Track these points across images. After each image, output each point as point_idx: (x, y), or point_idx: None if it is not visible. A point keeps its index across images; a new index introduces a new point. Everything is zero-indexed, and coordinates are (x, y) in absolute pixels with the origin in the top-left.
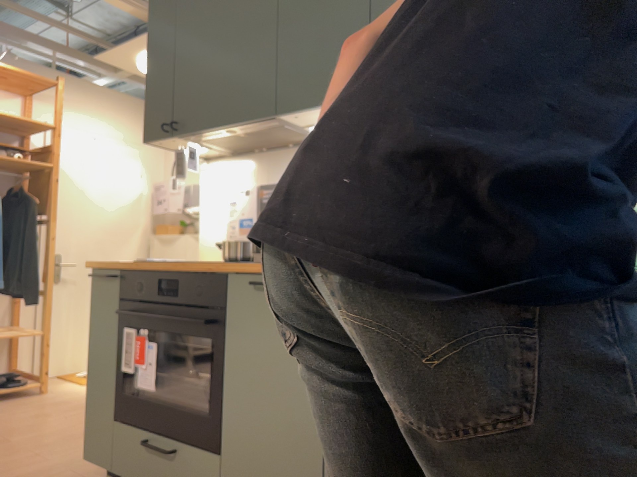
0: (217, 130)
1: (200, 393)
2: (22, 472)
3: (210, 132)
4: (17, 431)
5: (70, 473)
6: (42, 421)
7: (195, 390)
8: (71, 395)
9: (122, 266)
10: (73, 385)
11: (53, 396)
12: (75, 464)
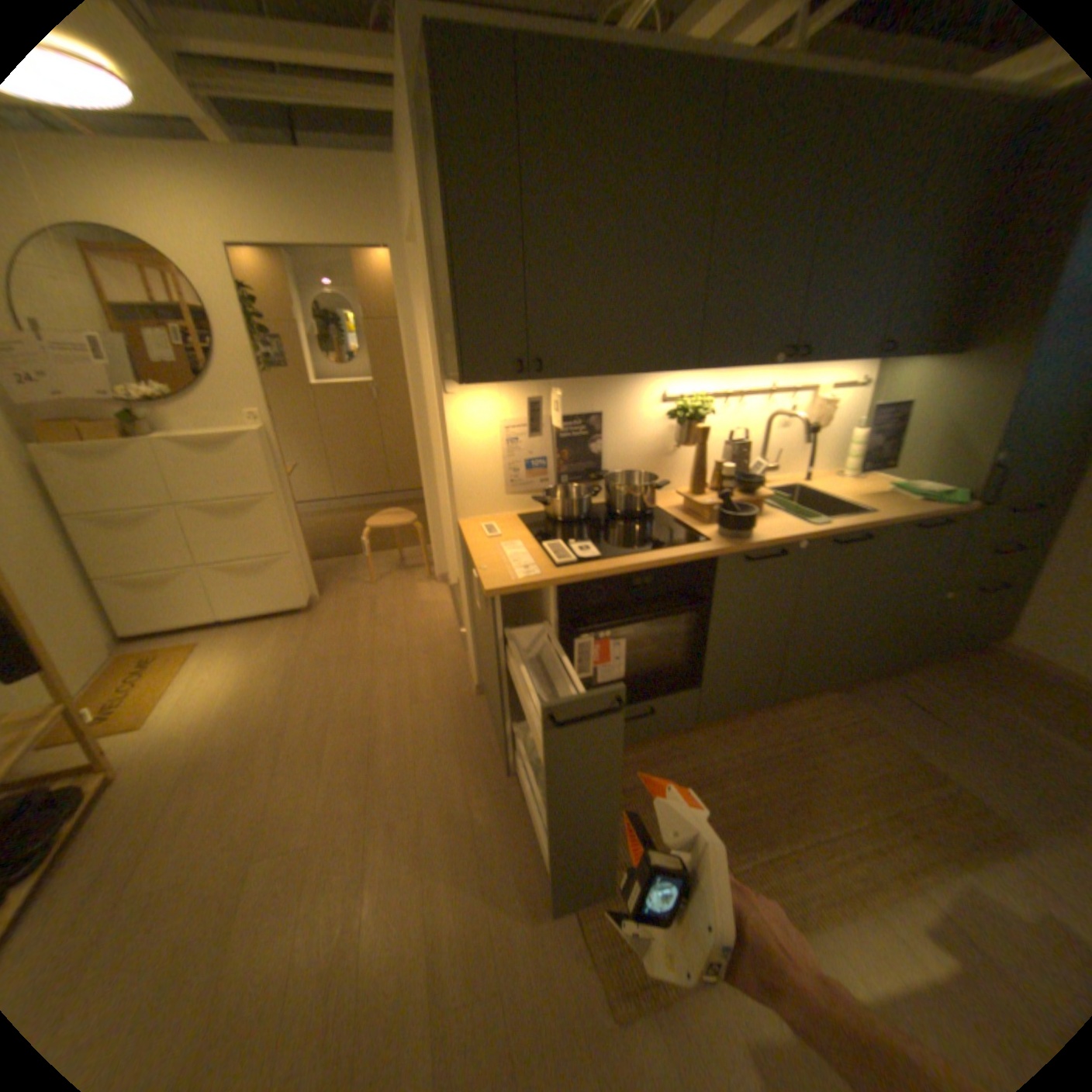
0: (602, 375)
1: (655, 654)
2: (427, 841)
3: (589, 376)
4: (264, 832)
5: (472, 799)
6: (255, 798)
7: (655, 654)
8: (170, 750)
9: (555, 579)
10: (115, 739)
11: (143, 770)
12: (447, 790)
